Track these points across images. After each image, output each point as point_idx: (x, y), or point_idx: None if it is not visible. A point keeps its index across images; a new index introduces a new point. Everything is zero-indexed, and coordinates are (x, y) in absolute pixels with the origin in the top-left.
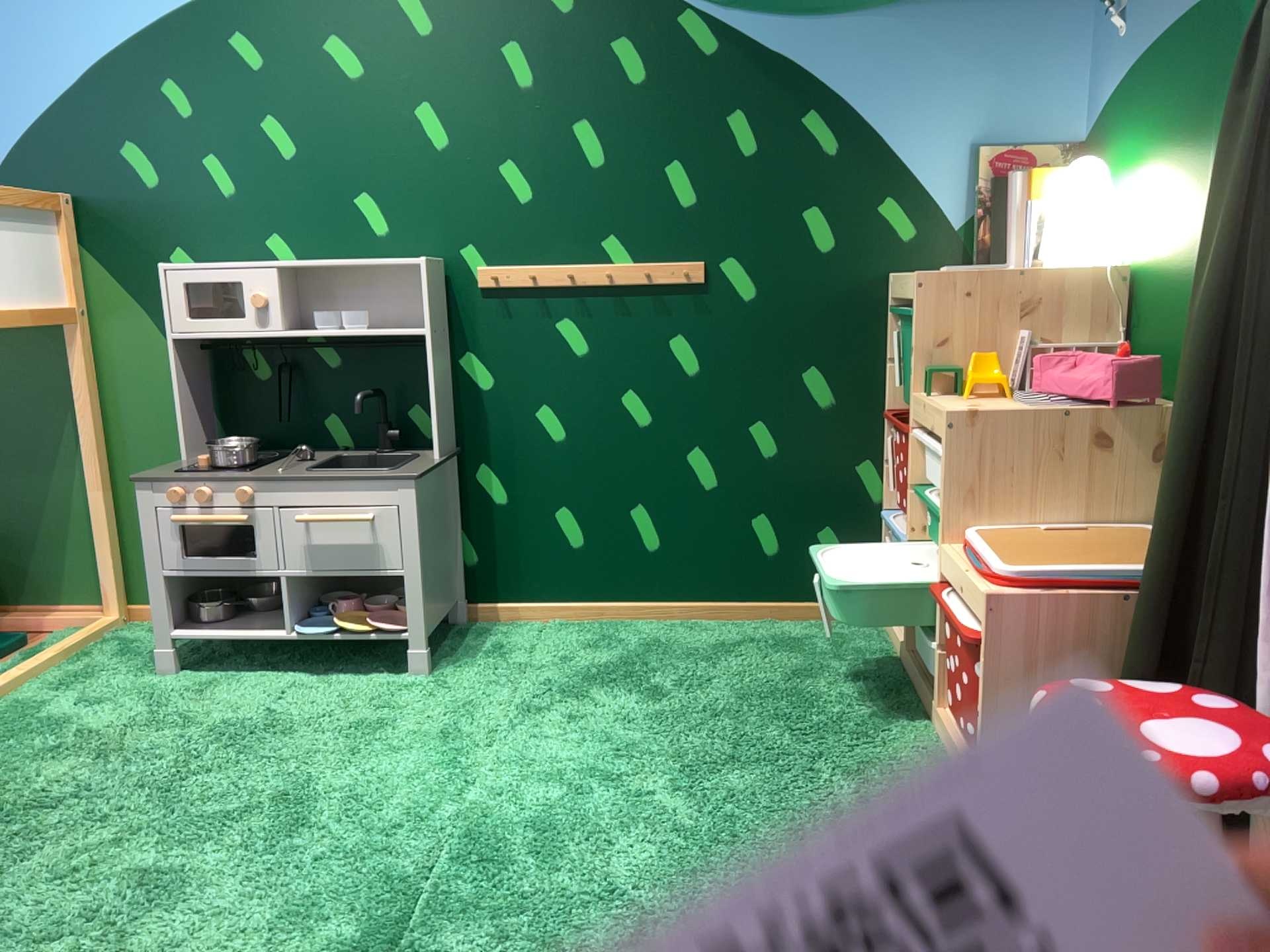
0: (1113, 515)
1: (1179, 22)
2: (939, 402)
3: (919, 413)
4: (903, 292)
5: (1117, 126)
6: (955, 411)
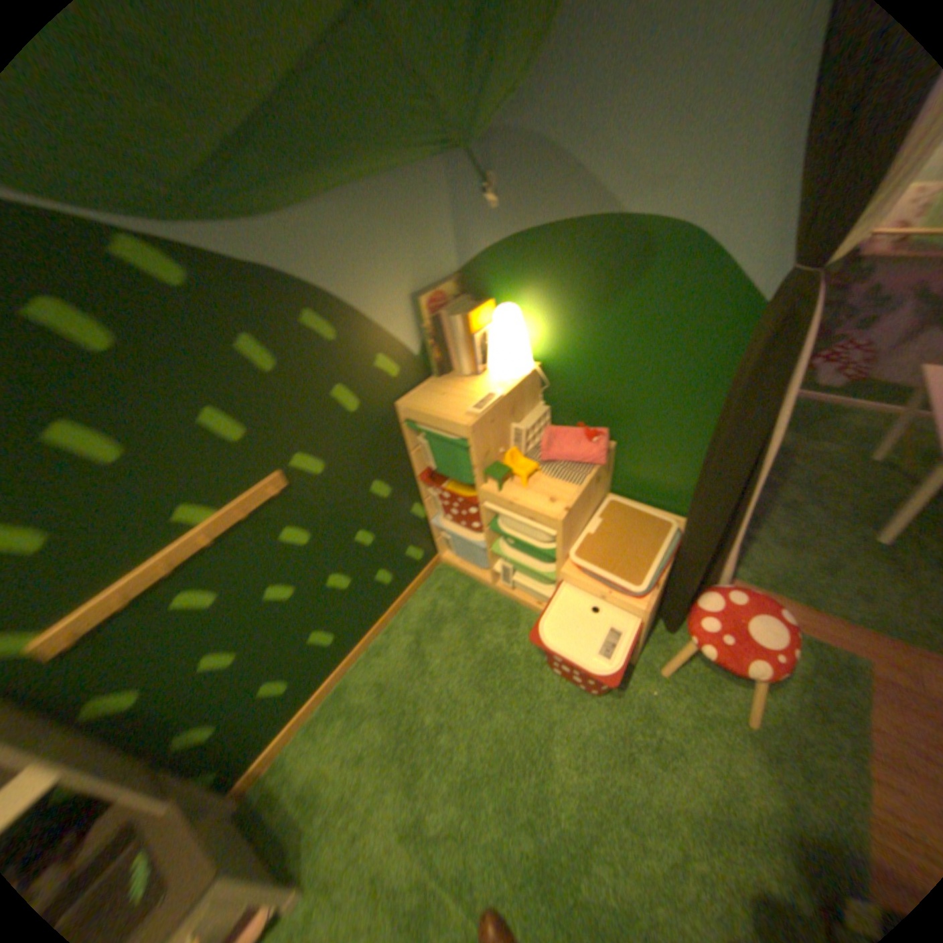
0: (599, 503)
1: (575, 220)
2: (517, 496)
3: (496, 499)
4: (436, 423)
5: (504, 271)
6: (555, 512)
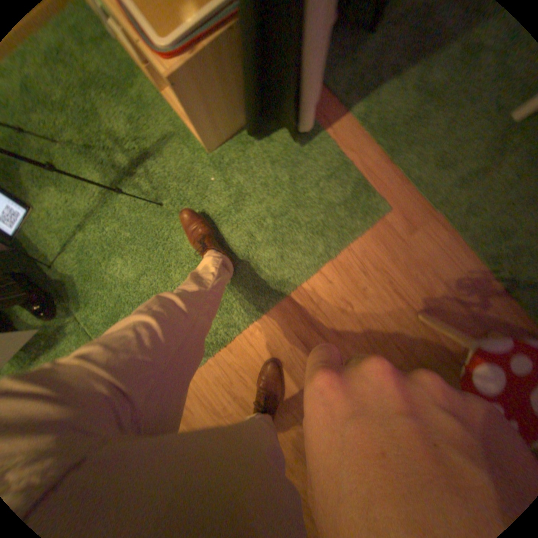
0: None
1: None
2: None
3: None
4: None
5: None
6: None
